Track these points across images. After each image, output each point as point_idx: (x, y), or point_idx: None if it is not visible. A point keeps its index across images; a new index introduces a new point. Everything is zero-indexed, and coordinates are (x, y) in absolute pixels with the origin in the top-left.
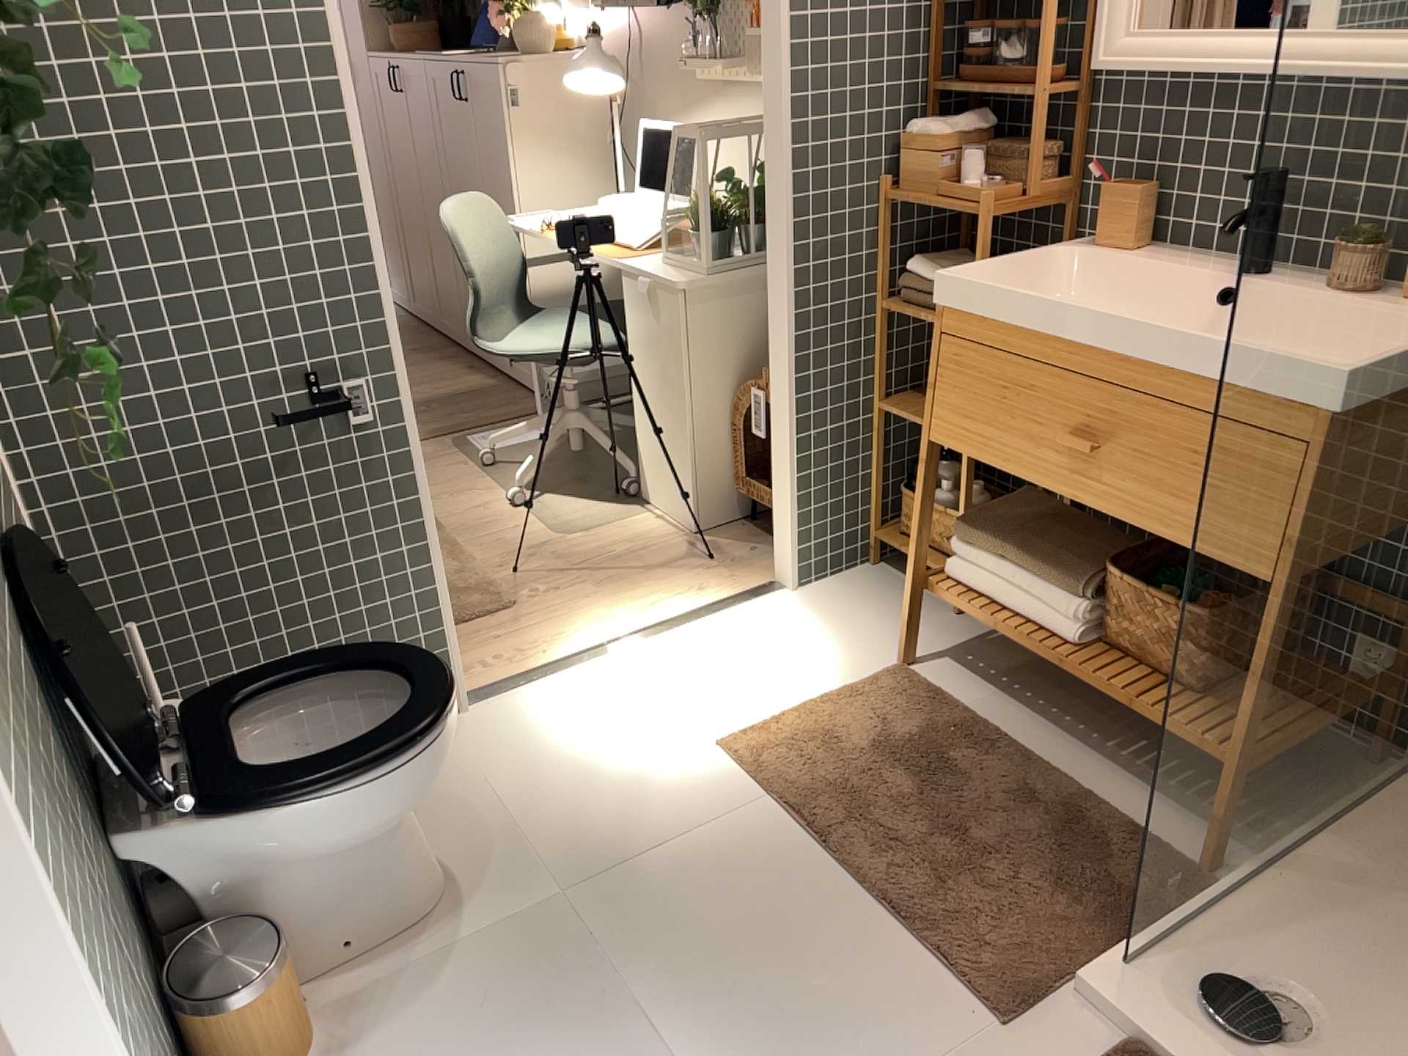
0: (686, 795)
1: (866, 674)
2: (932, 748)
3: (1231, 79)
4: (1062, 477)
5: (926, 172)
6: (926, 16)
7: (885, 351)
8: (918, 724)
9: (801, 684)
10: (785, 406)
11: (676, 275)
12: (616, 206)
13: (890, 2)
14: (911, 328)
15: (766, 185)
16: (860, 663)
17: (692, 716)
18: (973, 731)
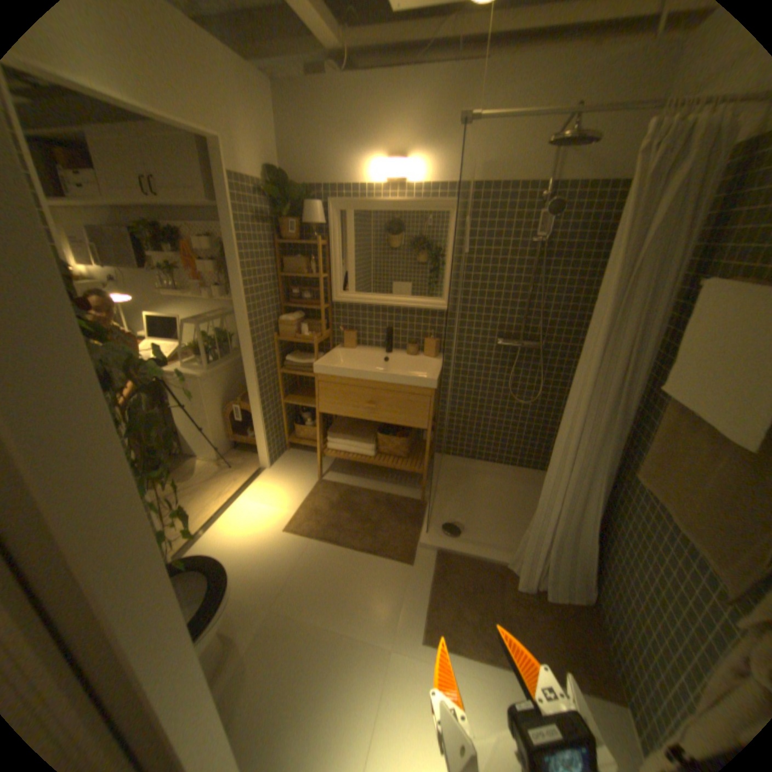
0: (285, 554)
1: (311, 487)
2: (345, 500)
3: (379, 308)
4: (360, 414)
5: (288, 331)
6: (277, 284)
7: (283, 385)
8: (336, 495)
9: (294, 499)
10: (258, 411)
11: (193, 372)
12: (140, 346)
13: (271, 282)
14: (288, 376)
15: (239, 342)
16: (307, 484)
17: (266, 526)
18: (352, 491)
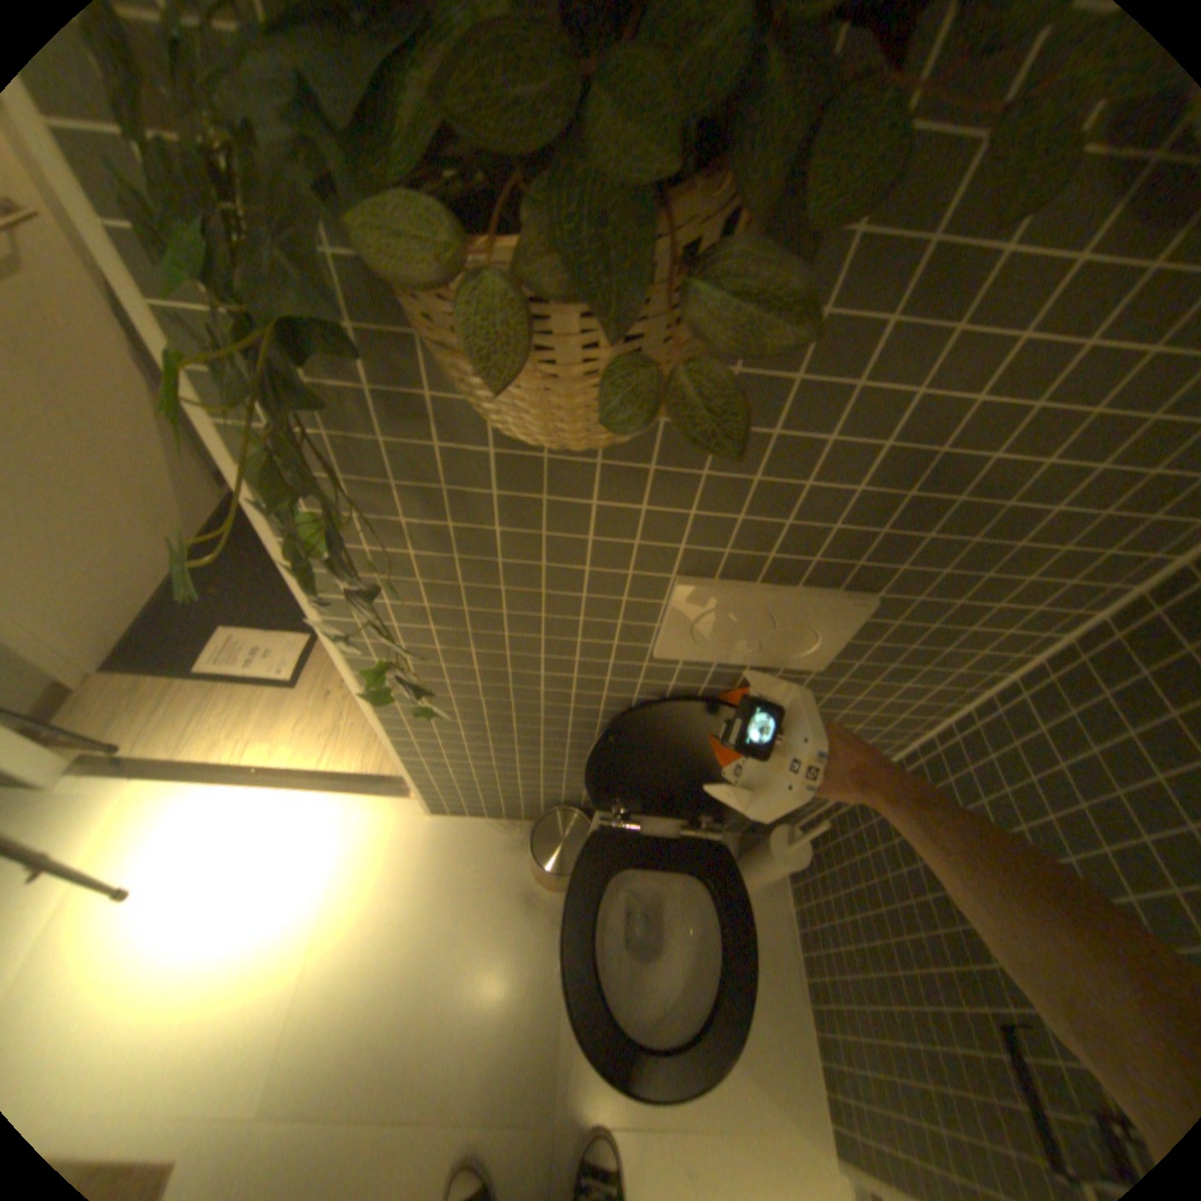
0: None
1: None
2: None
3: None
4: None
5: None
6: None
7: None
8: None
9: None
10: None
11: None
12: None
13: None
14: None
15: None
16: None
17: None
18: None
